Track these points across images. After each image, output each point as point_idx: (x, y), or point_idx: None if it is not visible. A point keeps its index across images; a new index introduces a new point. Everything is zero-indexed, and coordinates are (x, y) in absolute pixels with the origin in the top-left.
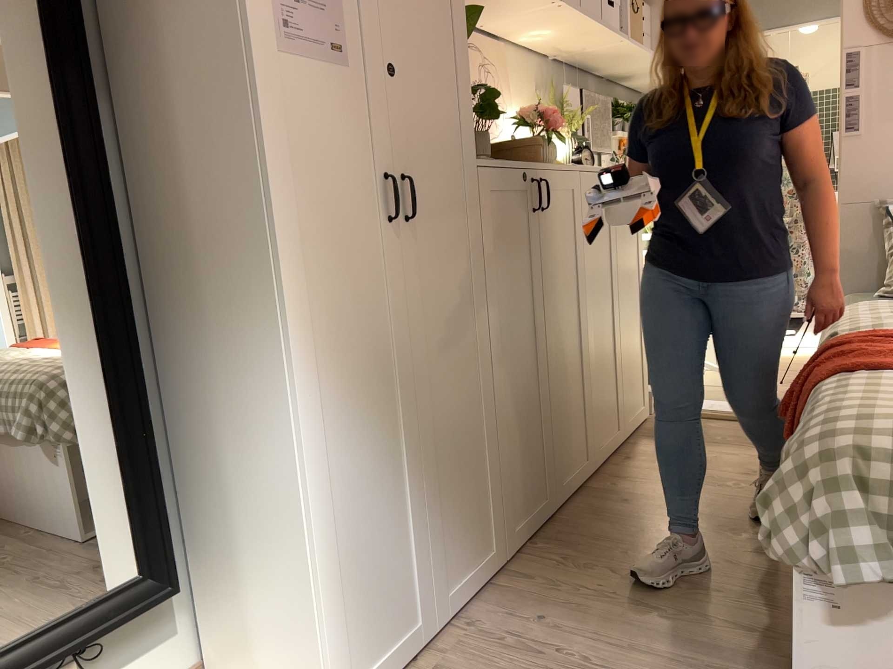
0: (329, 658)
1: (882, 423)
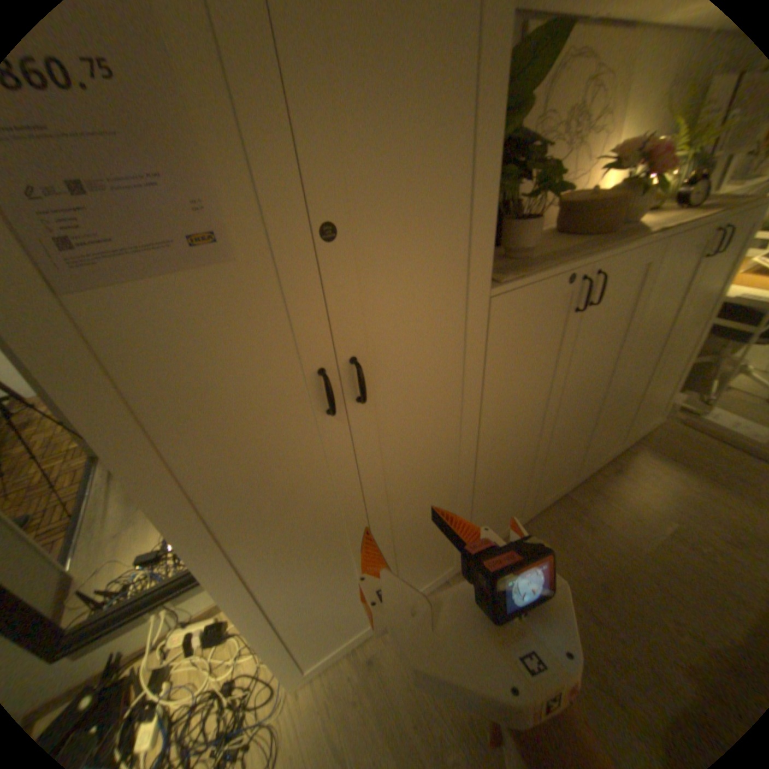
0: (283, 670)
1: None
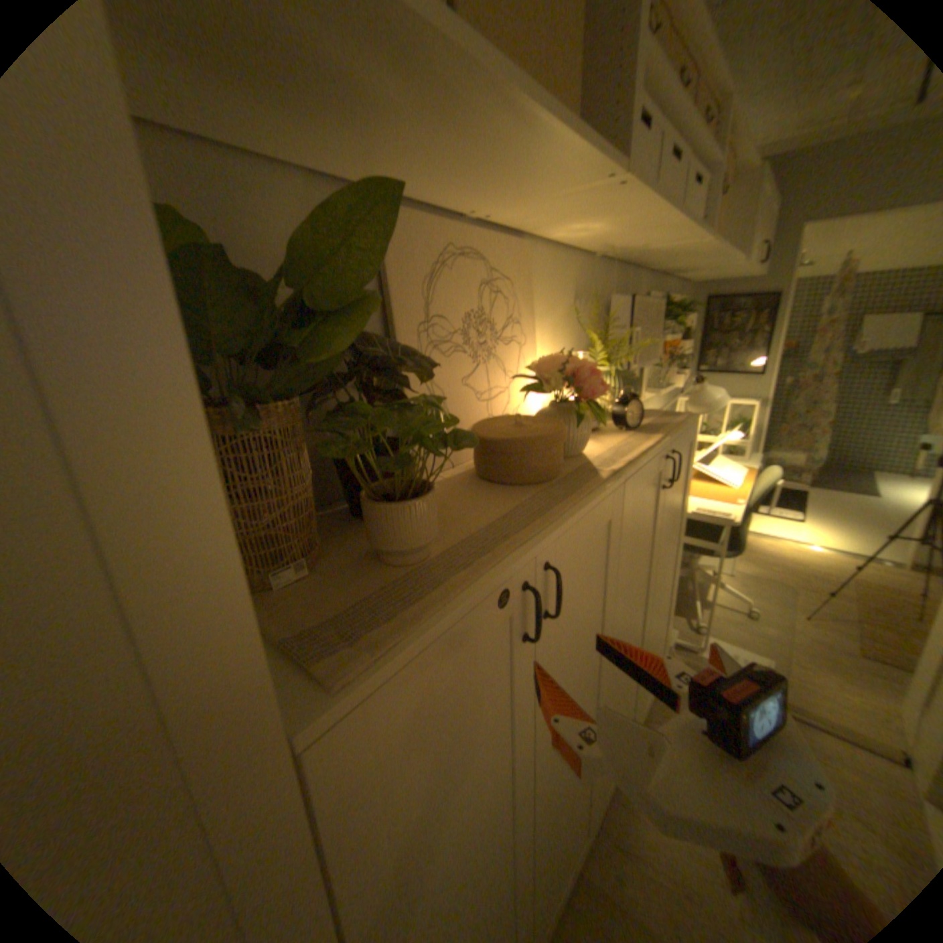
0: None
1: None
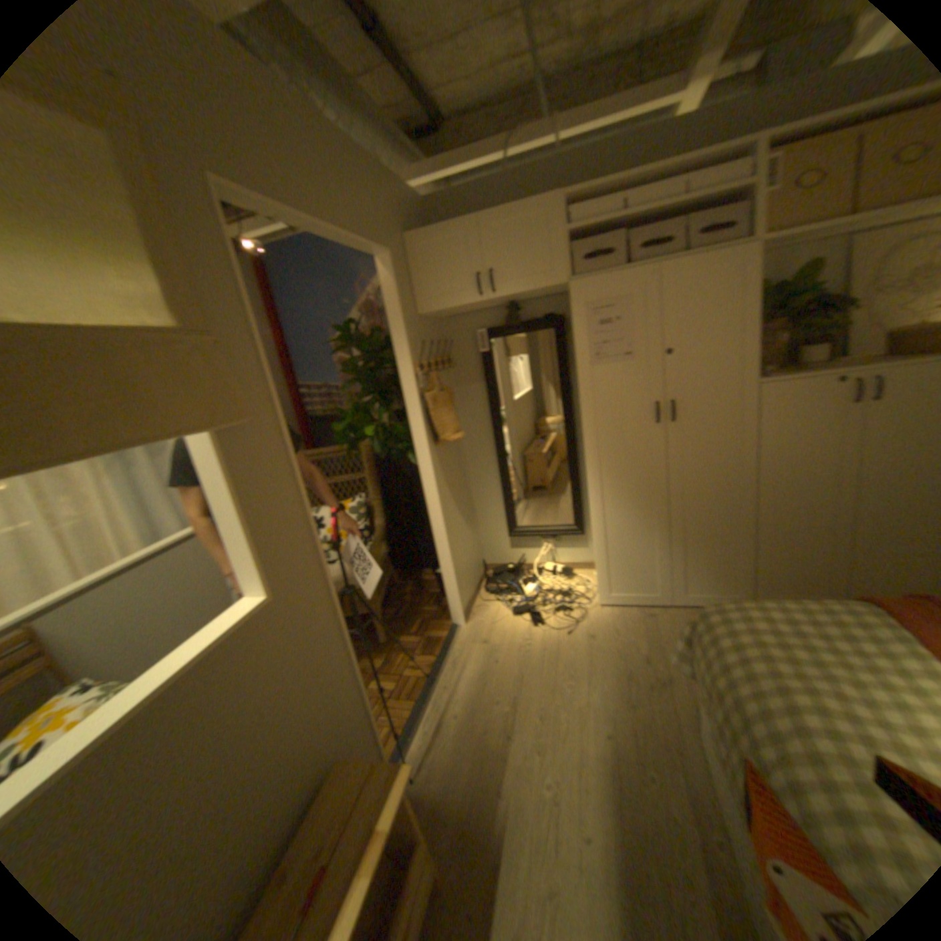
0: (602, 579)
1: (748, 615)
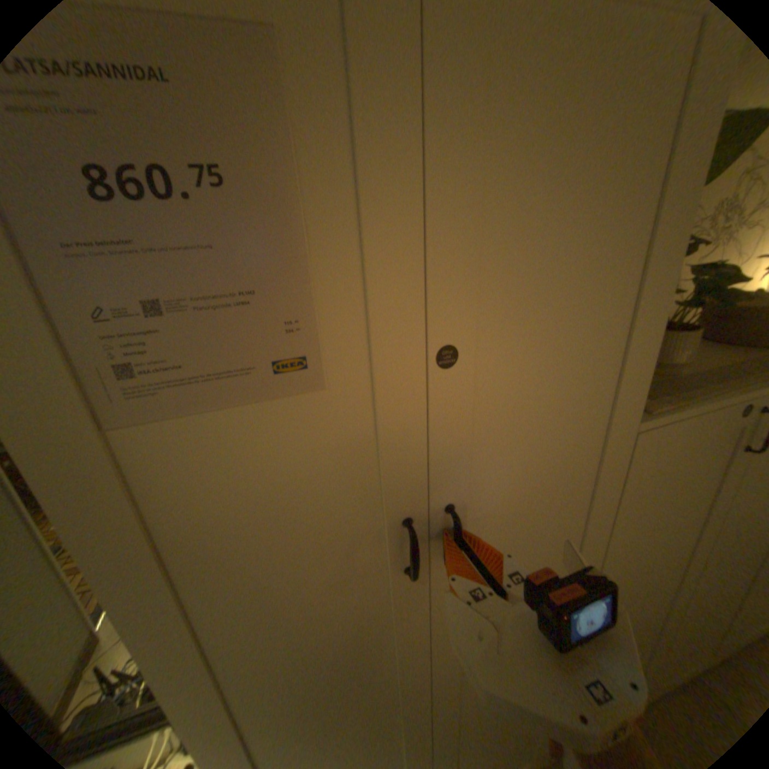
0: None
1: None
